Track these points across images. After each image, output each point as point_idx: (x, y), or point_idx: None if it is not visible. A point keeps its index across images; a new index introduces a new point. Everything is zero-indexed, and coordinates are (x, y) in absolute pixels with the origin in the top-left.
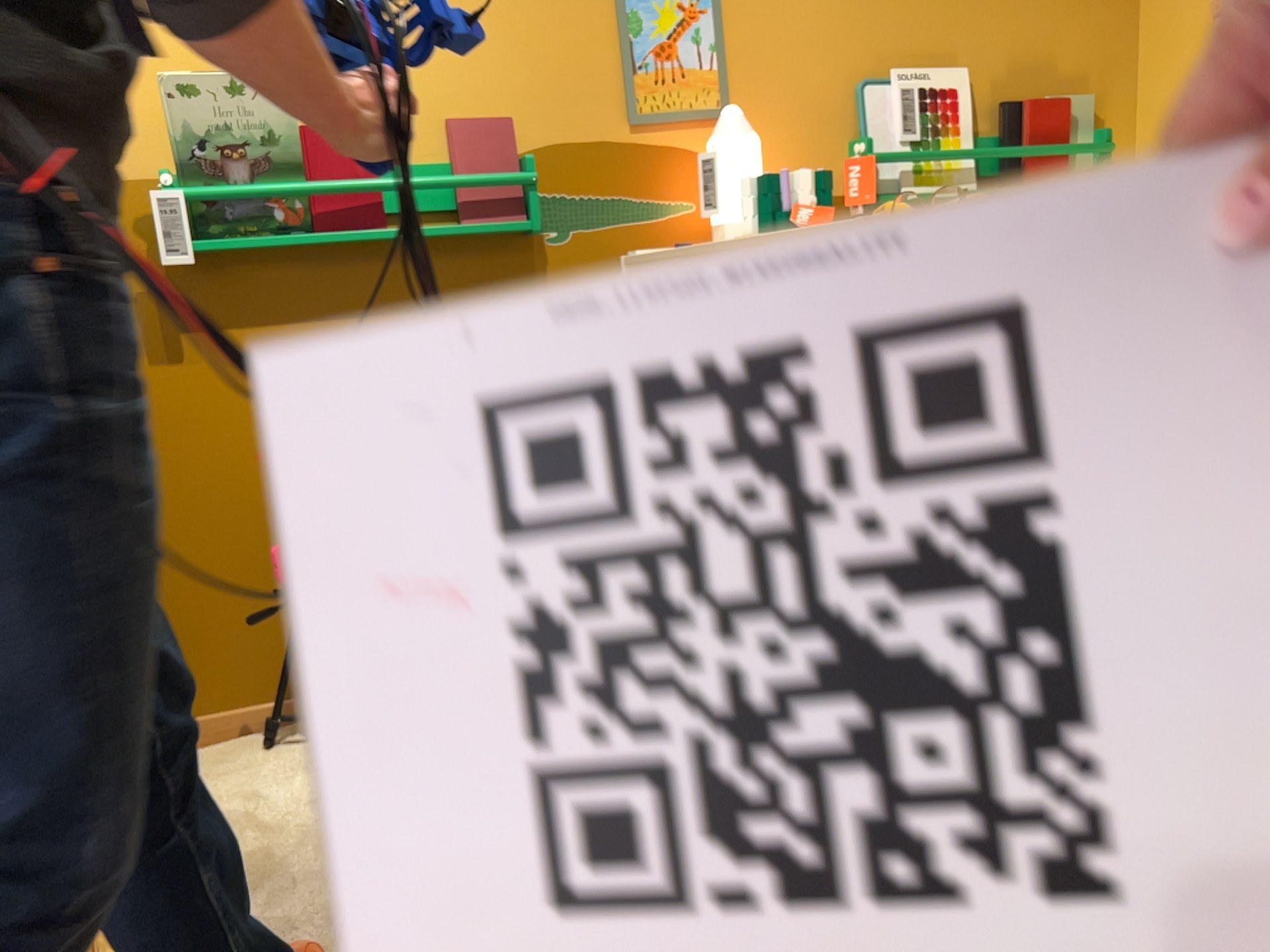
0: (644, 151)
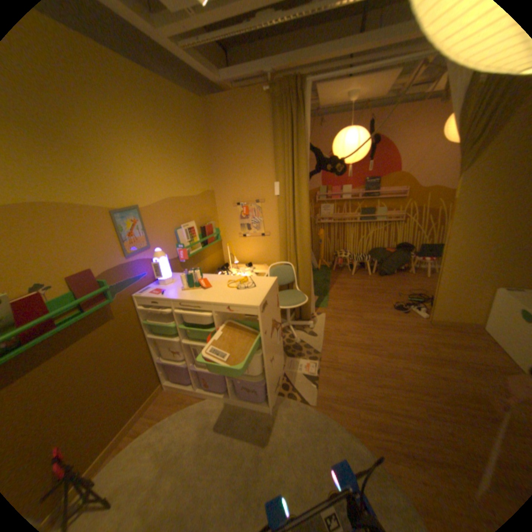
0: (131, 263)
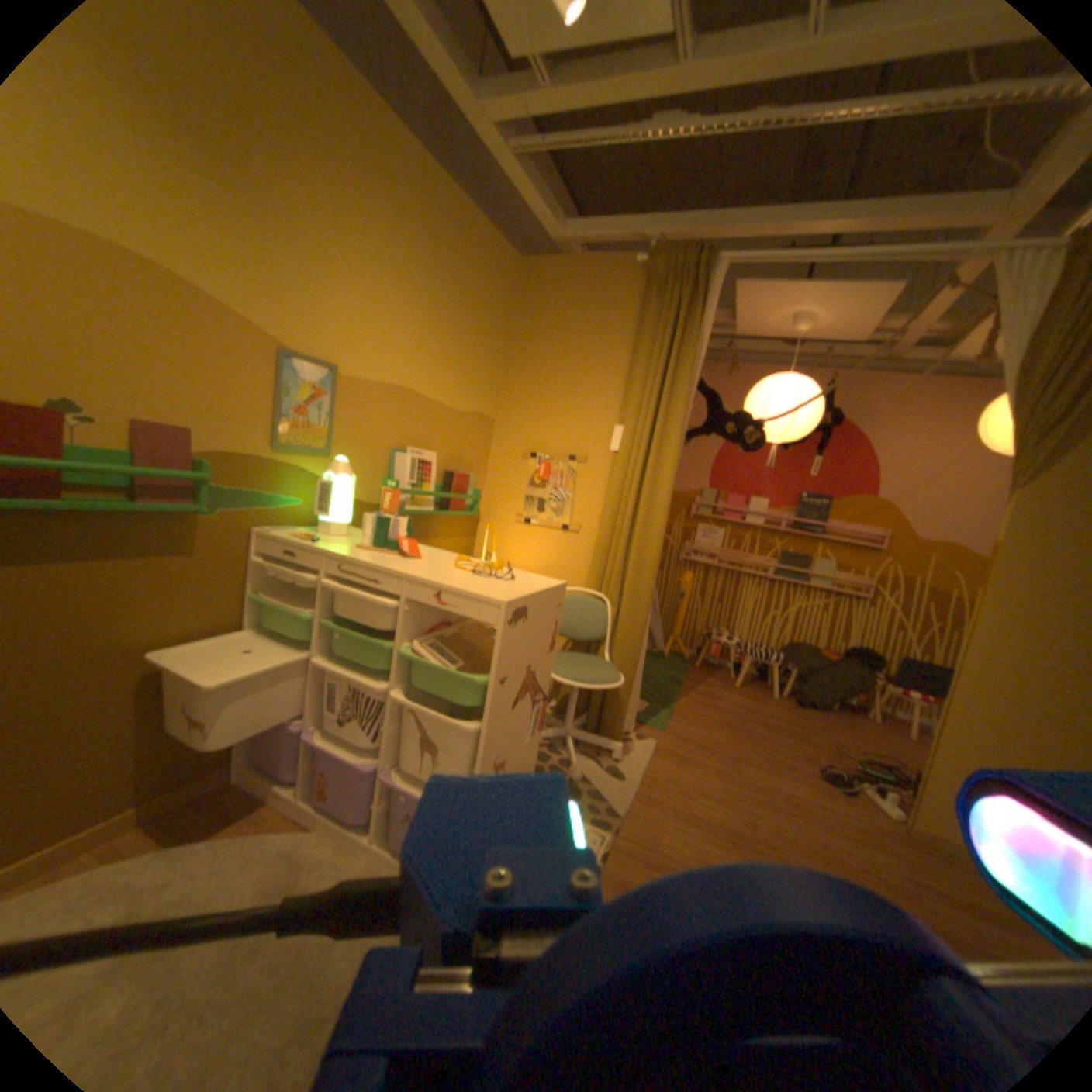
0: (278, 467)
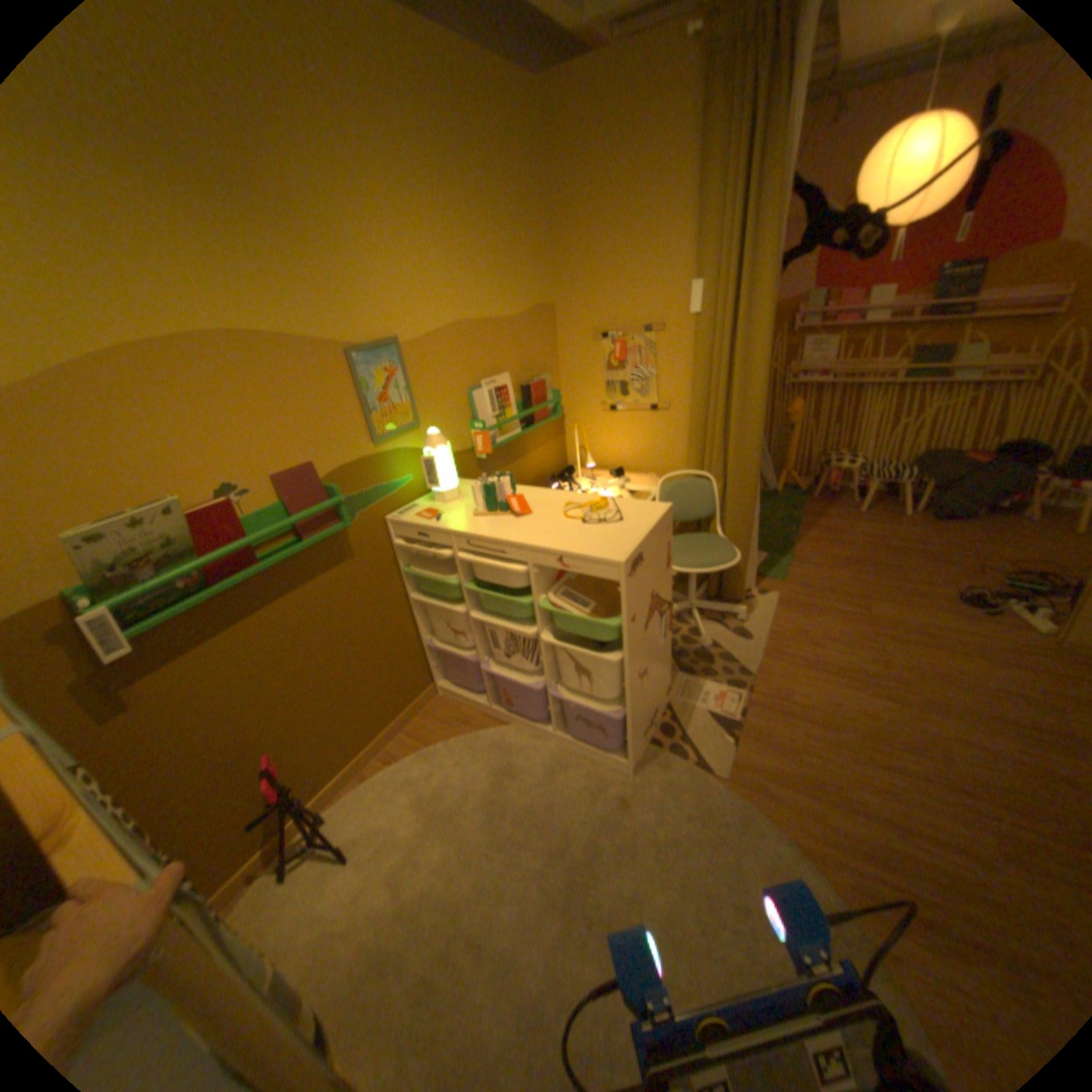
0: (384, 457)
